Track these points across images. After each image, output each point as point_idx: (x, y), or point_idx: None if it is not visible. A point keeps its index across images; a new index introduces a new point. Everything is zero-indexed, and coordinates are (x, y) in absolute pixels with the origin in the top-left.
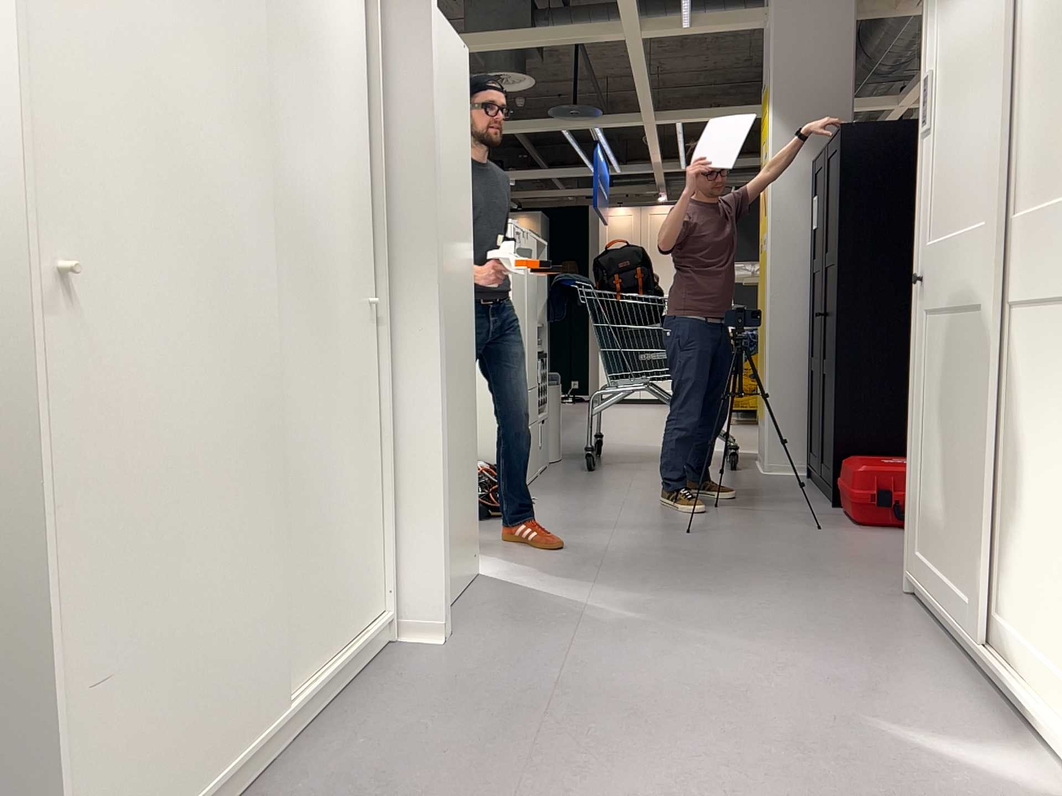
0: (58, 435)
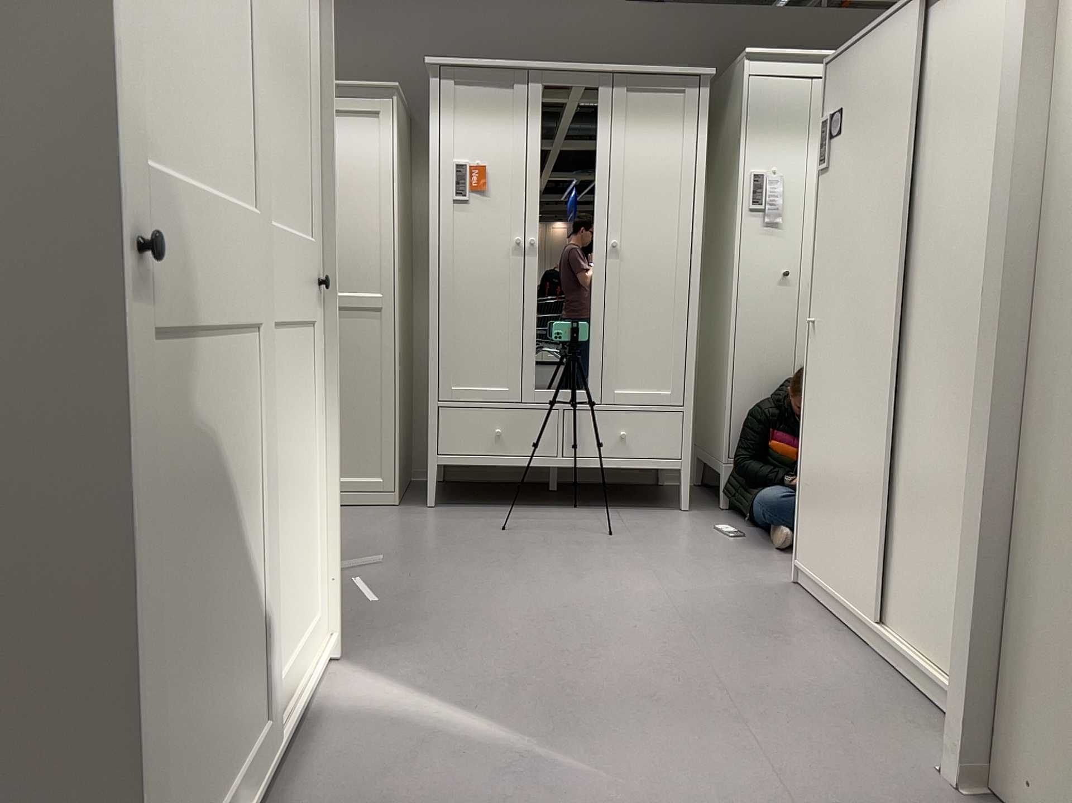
0: (807, 383)
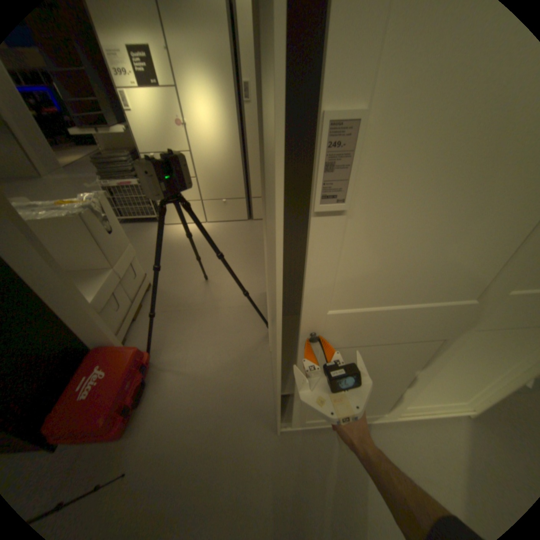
0: None
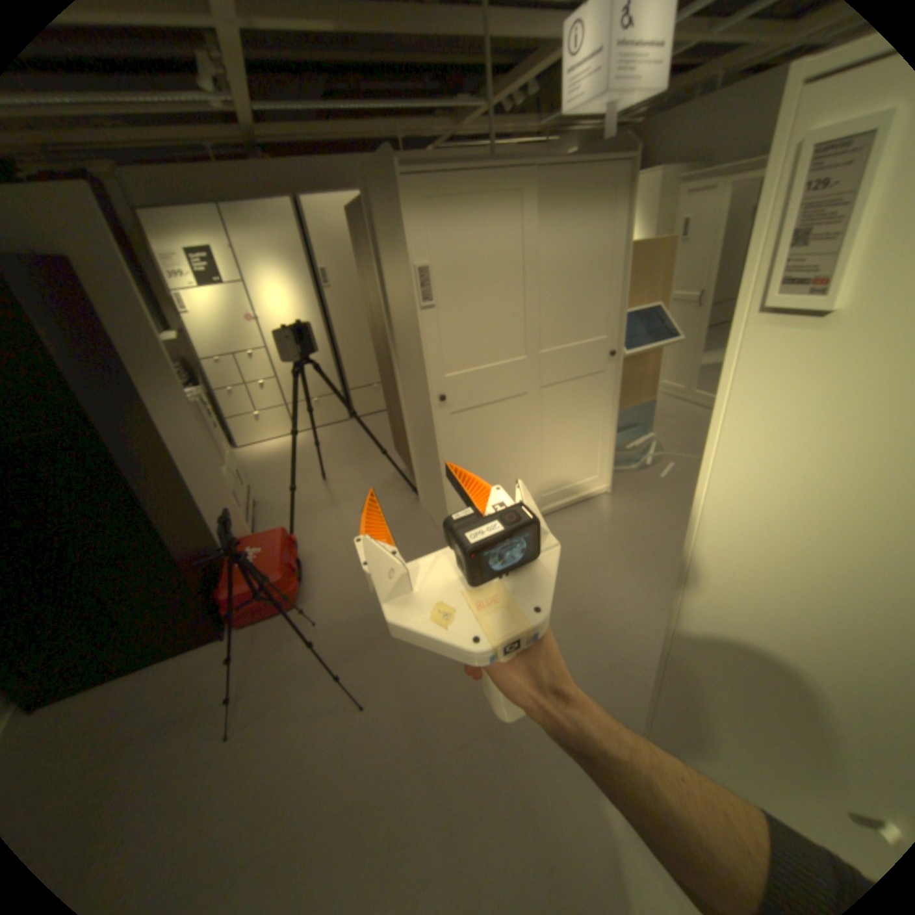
0: None
